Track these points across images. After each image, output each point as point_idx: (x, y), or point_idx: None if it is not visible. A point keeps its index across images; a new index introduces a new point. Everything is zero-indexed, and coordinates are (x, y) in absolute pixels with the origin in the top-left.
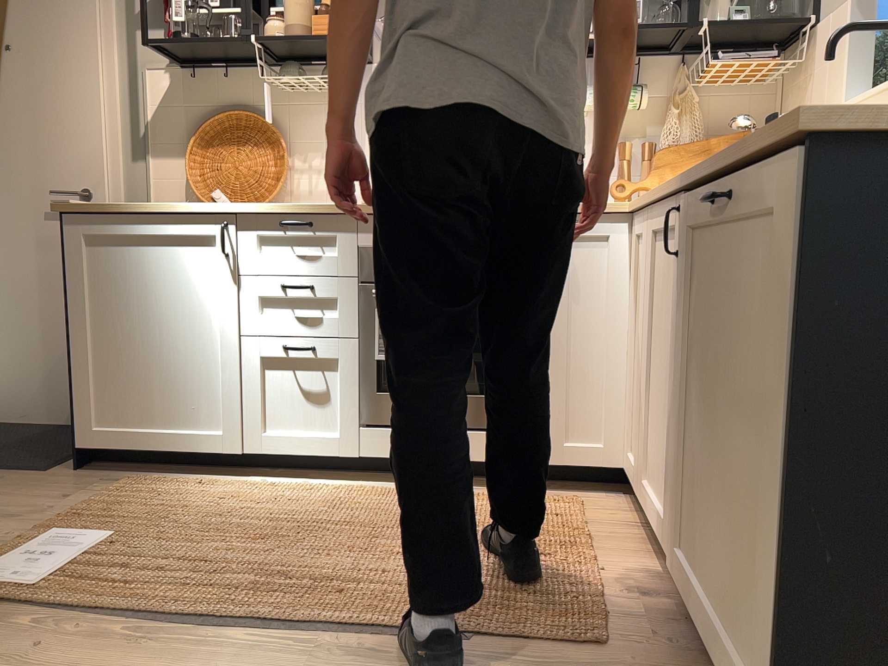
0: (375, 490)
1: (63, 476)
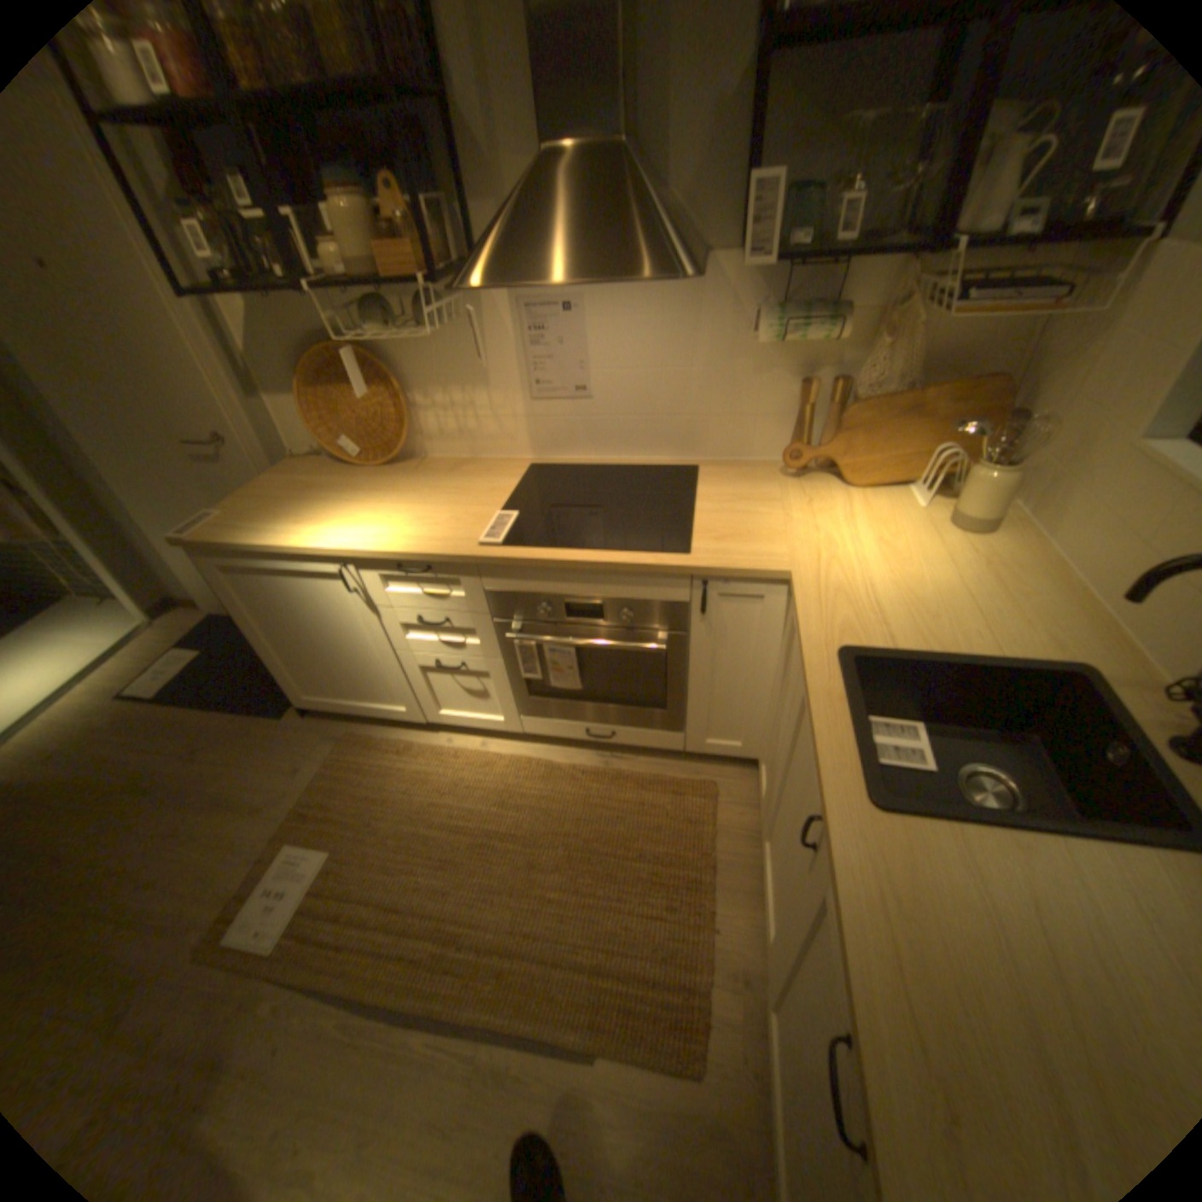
0: (538, 756)
1: (292, 726)
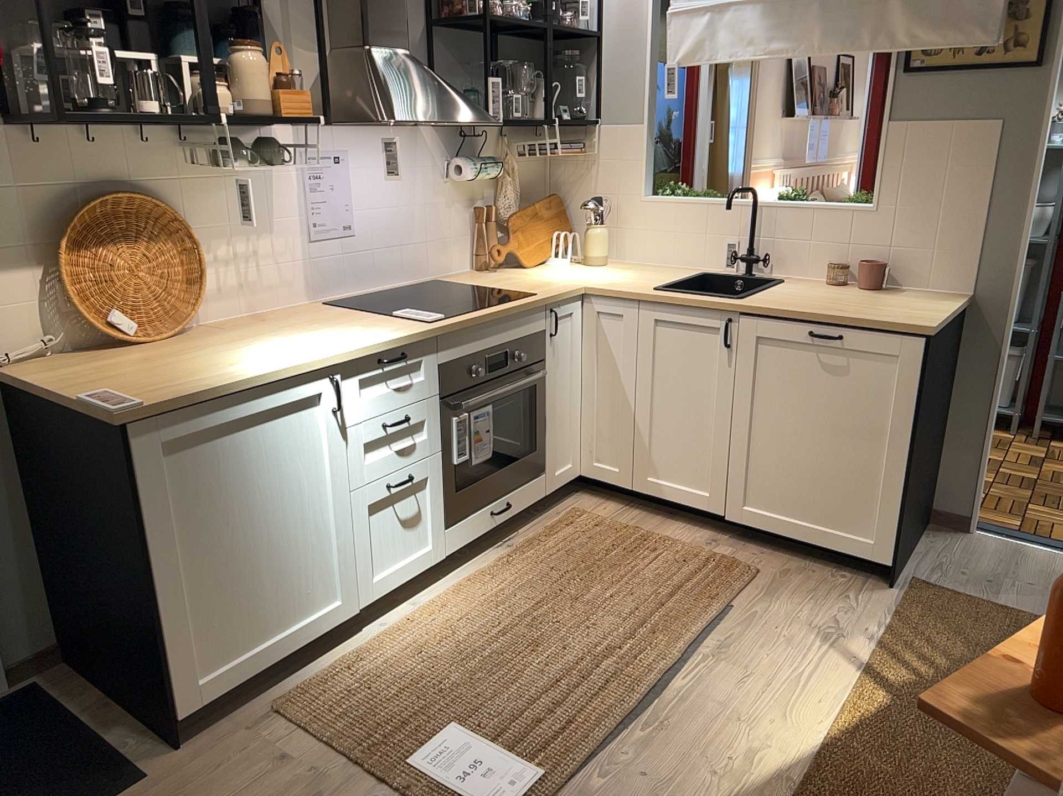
0: (467, 576)
1: (185, 760)
